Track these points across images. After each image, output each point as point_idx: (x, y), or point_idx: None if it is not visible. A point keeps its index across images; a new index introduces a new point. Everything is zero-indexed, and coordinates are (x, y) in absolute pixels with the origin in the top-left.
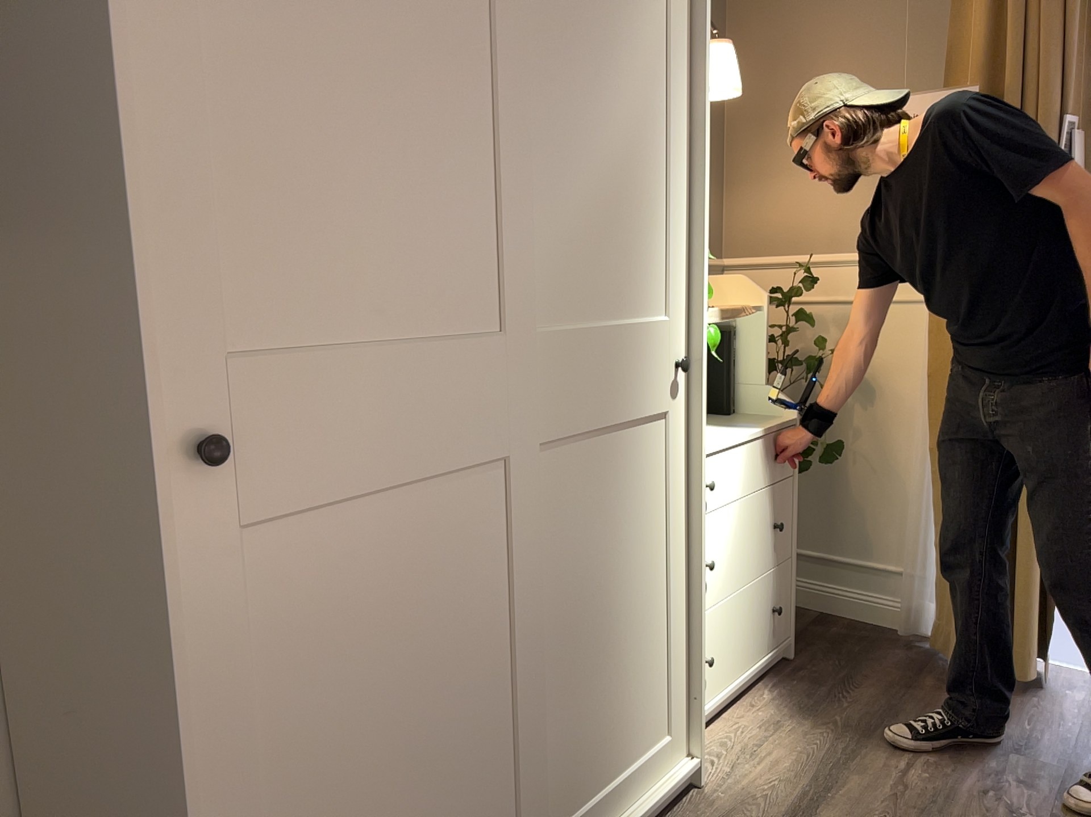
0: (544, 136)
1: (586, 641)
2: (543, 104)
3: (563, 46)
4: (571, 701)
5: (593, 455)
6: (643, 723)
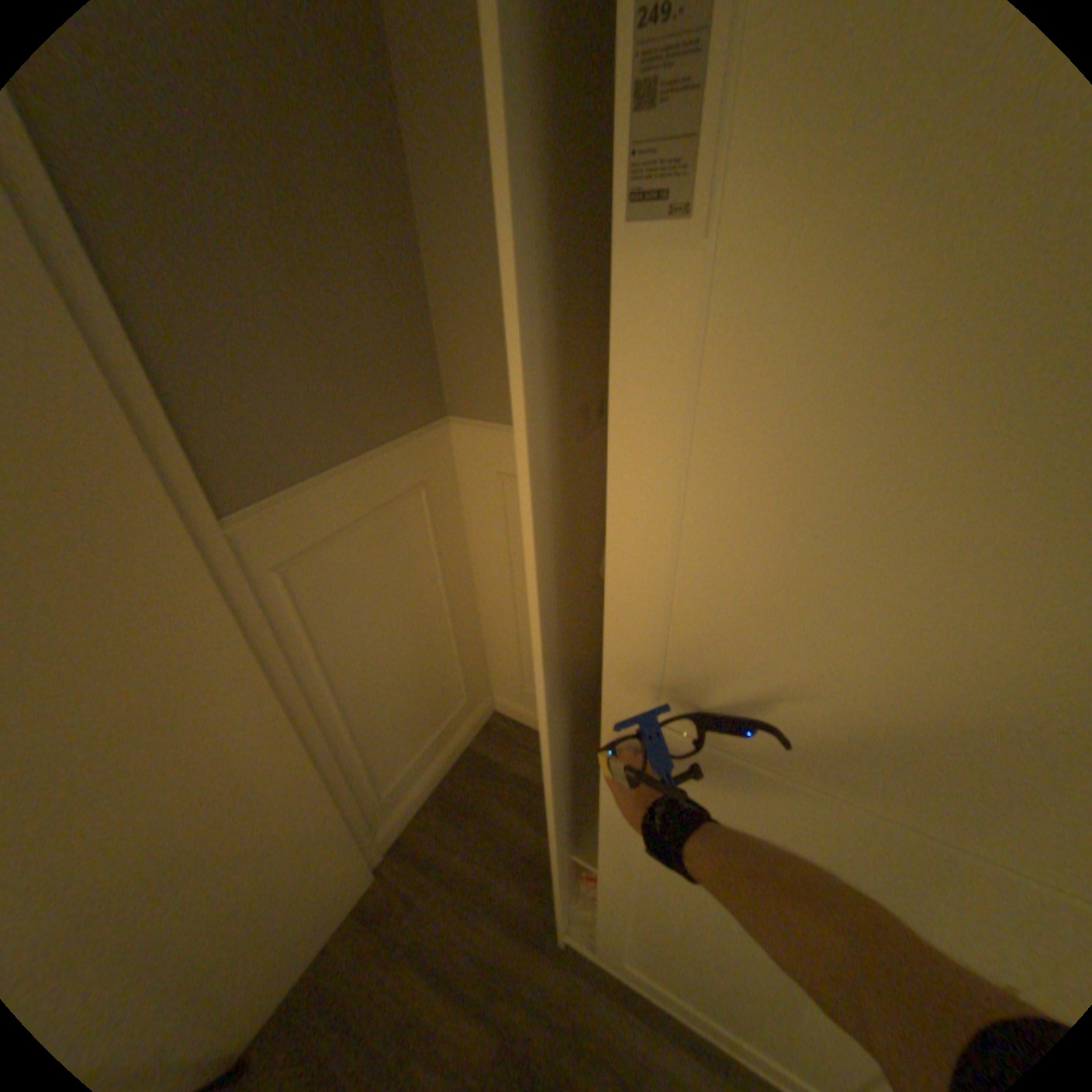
0: None
1: None
2: None
3: None
4: None
5: None
6: None
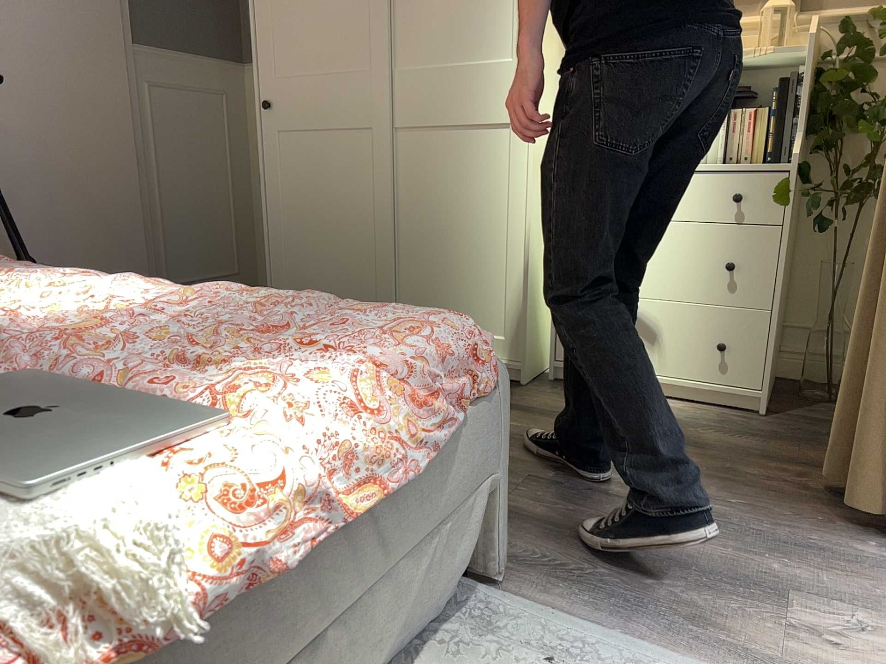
0: None
1: (435, 241)
2: None
3: None
4: (424, 267)
5: (442, 141)
6: (483, 314)
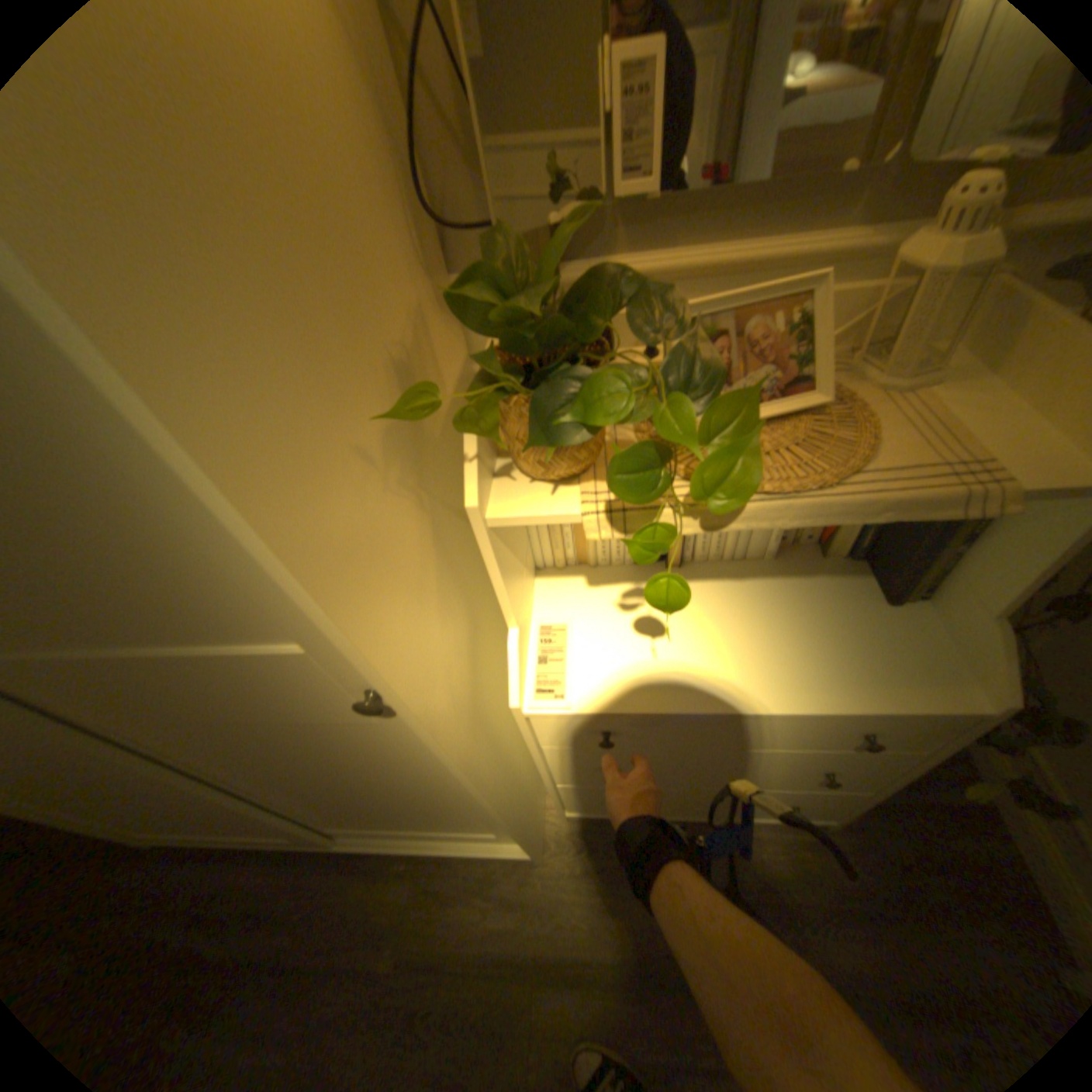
0: None
1: (314, 797)
2: None
3: None
4: (316, 809)
5: (216, 732)
6: (443, 829)
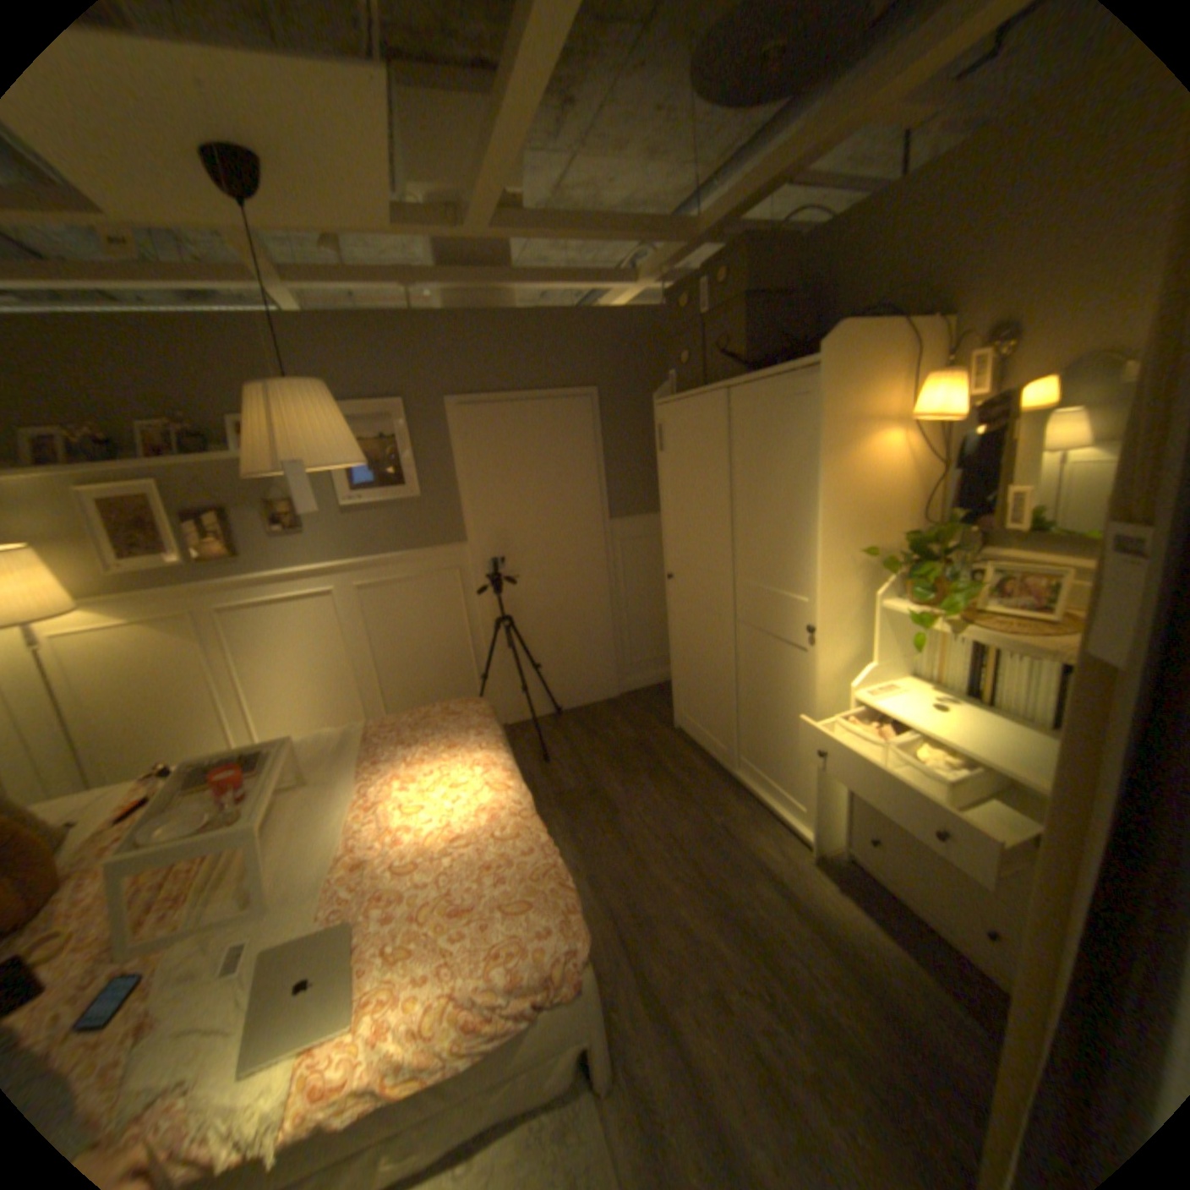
0: (743, 511)
1: (760, 712)
2: (743, 499)
3: (750, 475)
4: (754, 726)
5: (763, 641)
6: (790, 783)
